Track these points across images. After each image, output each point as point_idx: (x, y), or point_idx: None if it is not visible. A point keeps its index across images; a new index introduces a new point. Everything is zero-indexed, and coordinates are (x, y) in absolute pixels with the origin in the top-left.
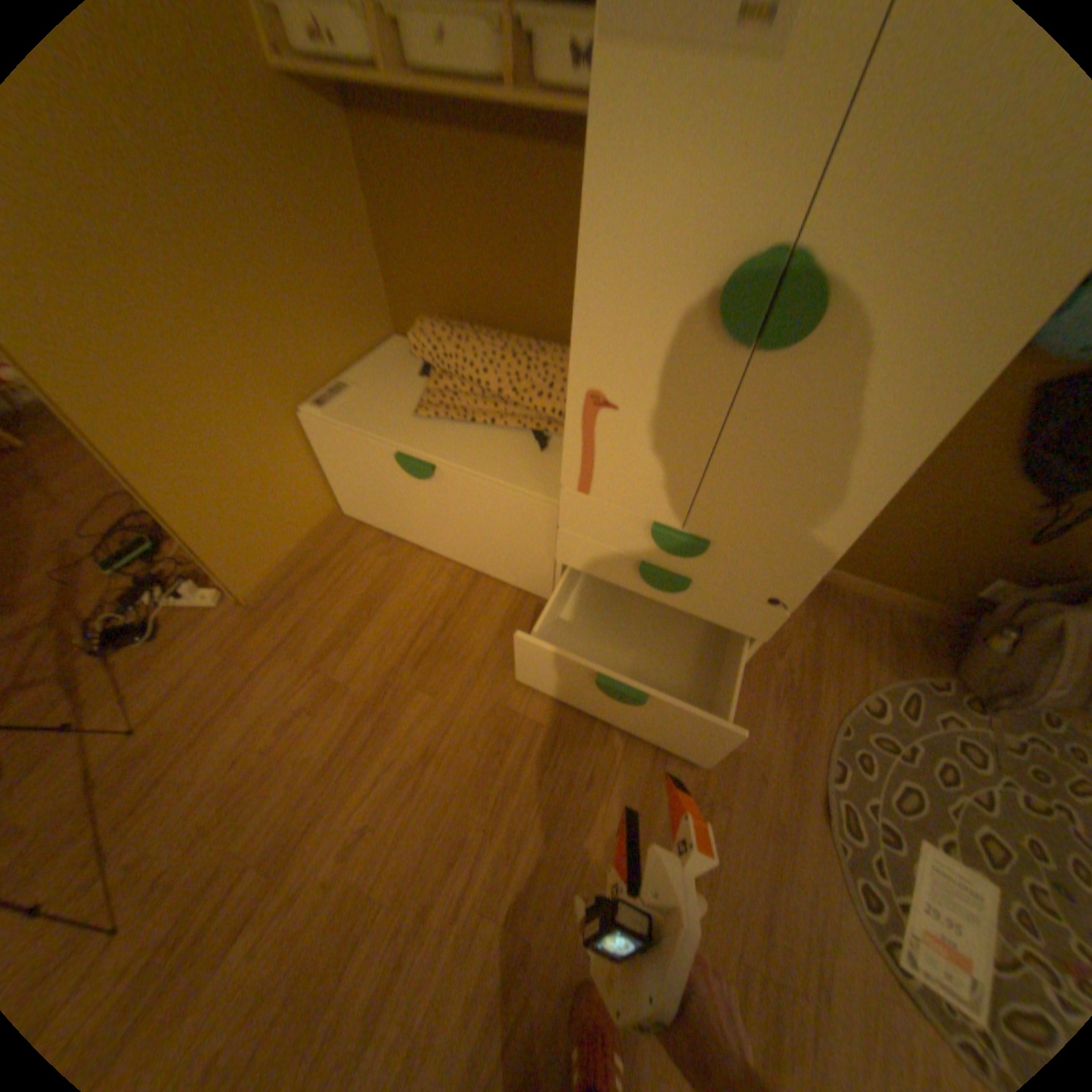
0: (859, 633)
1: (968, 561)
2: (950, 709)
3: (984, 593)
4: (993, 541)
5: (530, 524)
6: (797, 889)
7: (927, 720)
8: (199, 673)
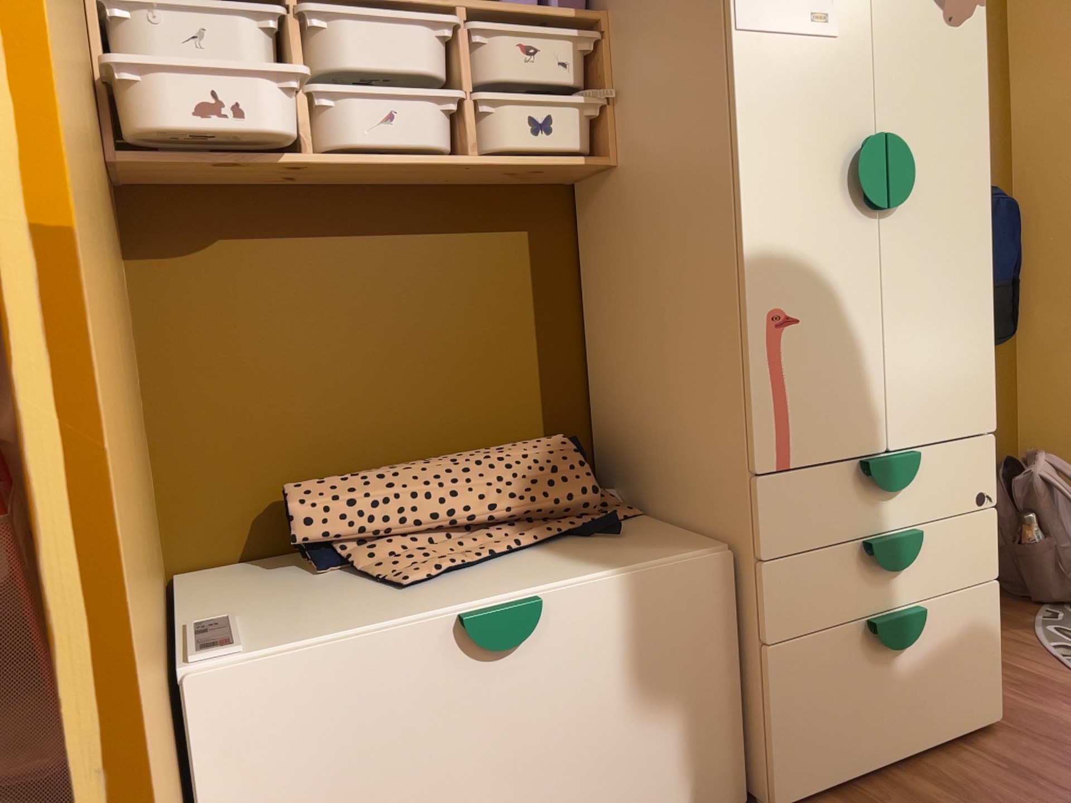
0: None
1: None
2: None
3: None
4: None
5: (699, 615)
6: None
7: None
8: None
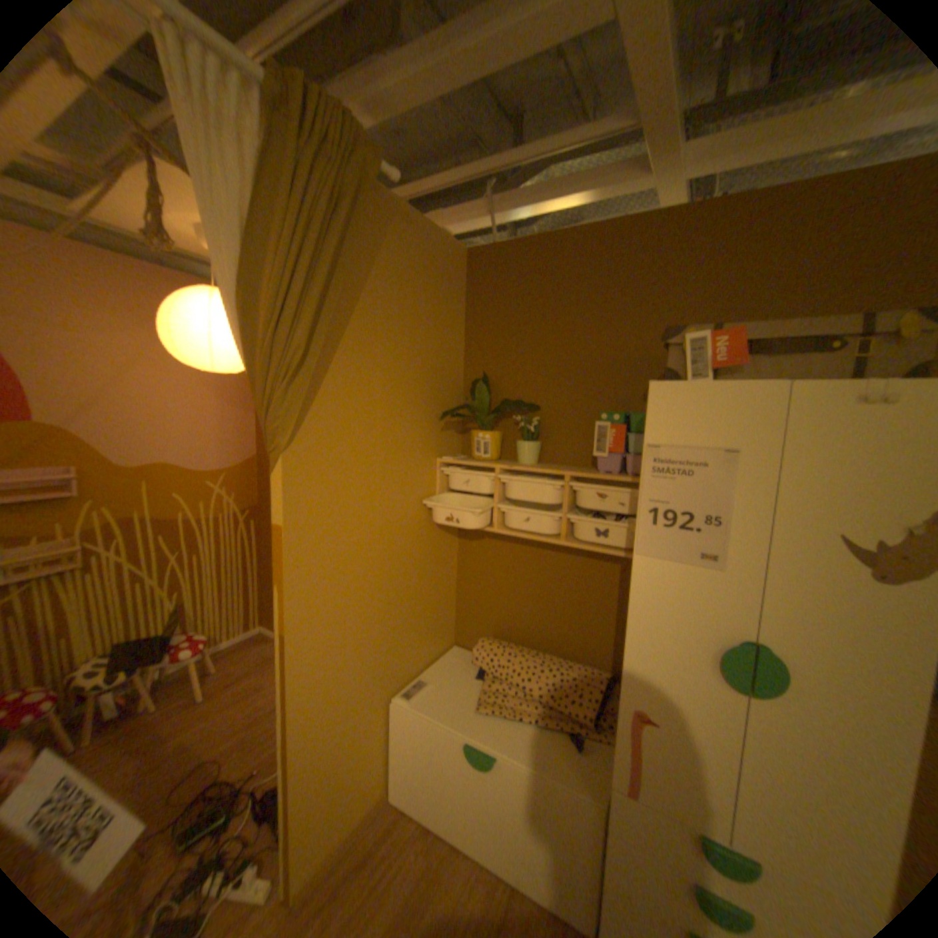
0: None
1: None
2: None
3: None
4: None
5: (577, 828)
6: None
7: None
8: None
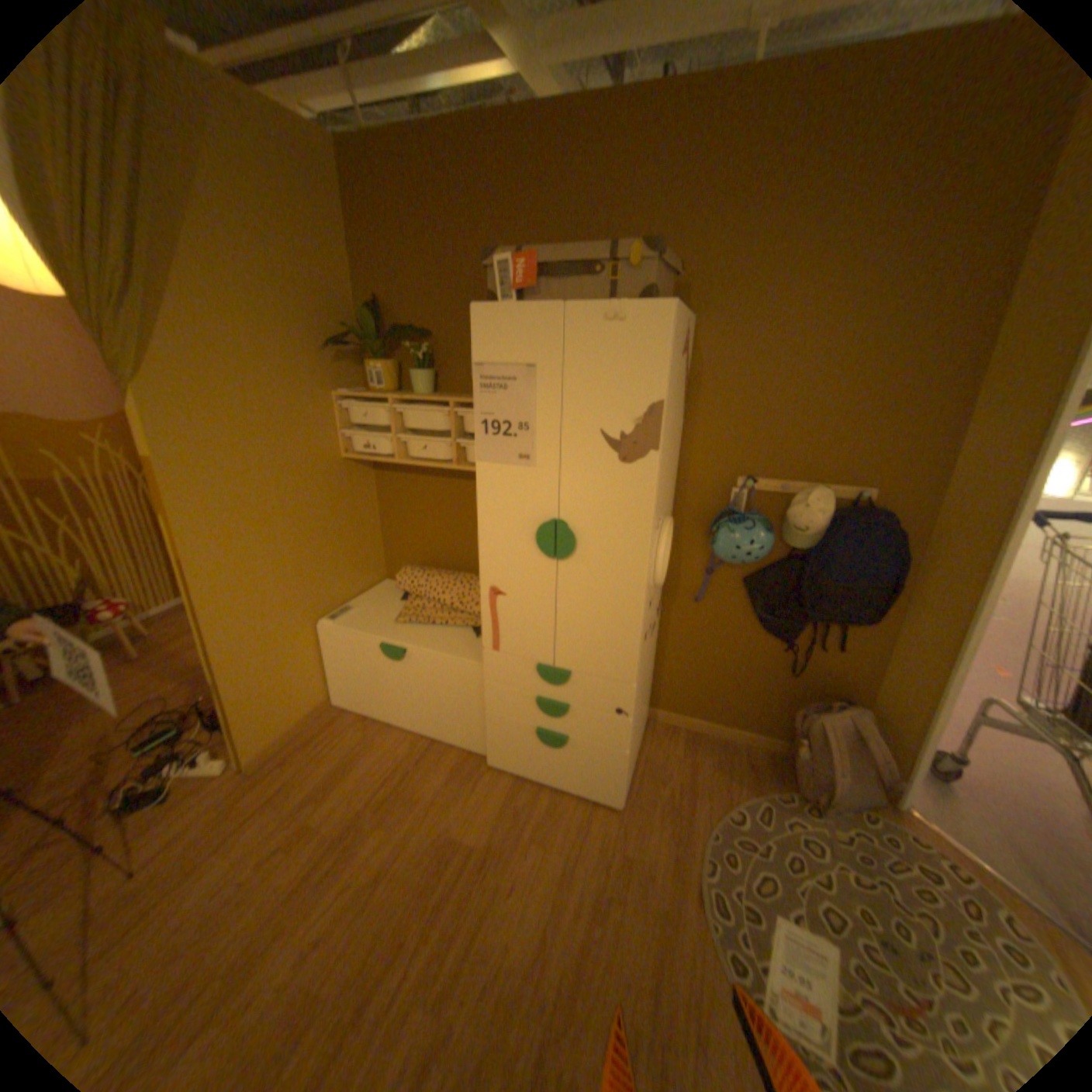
0: (725, 767)
1: (774, 699)
2: (795, 817)
3: (797, 724)
4: (778, 680)
5: (468, 685)
6: (679, 966)
7: (778, 827)
8: (197, 828)
